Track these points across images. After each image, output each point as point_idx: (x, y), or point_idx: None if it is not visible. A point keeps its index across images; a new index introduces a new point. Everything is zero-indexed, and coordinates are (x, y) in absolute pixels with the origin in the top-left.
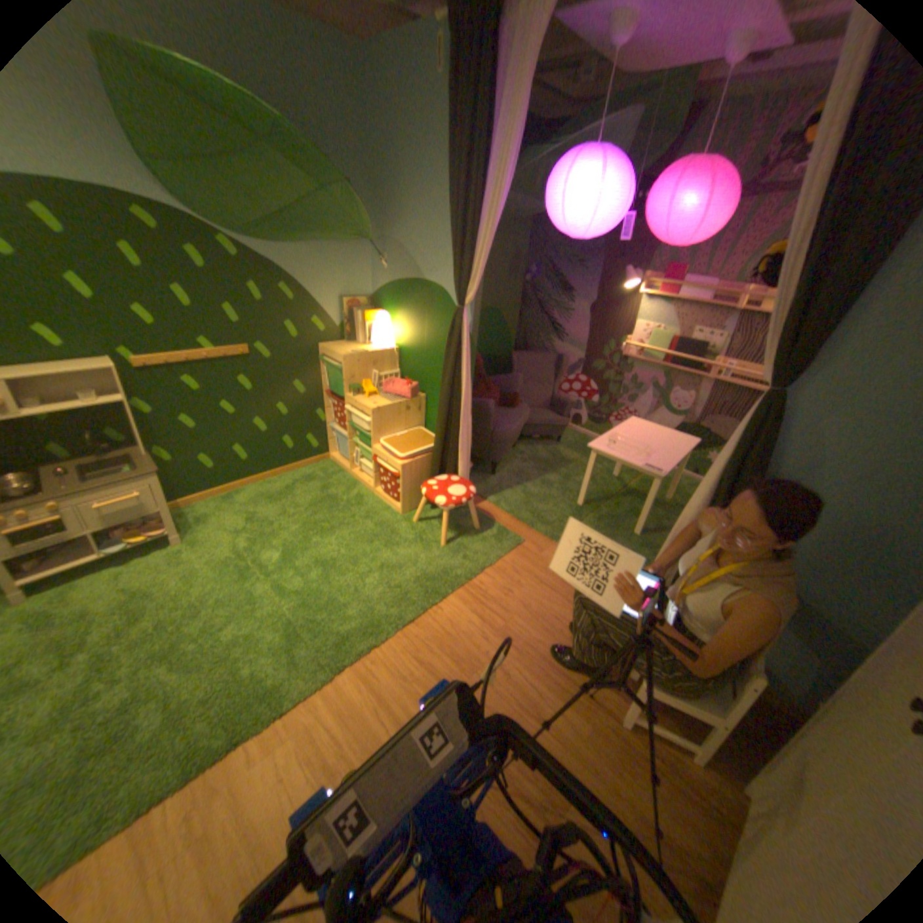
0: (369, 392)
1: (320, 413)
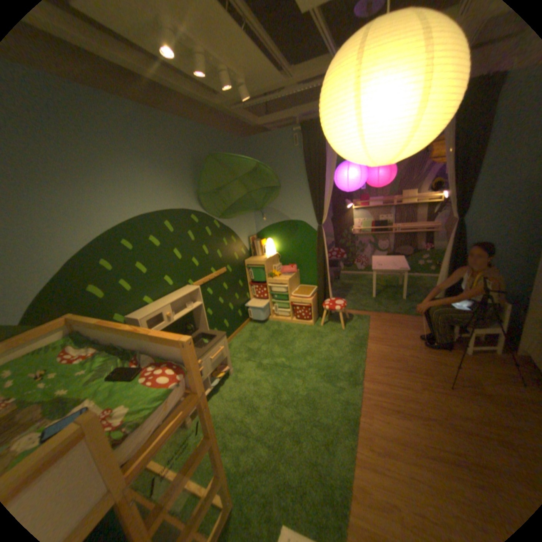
0: (277, 274)
1: (247, 294)
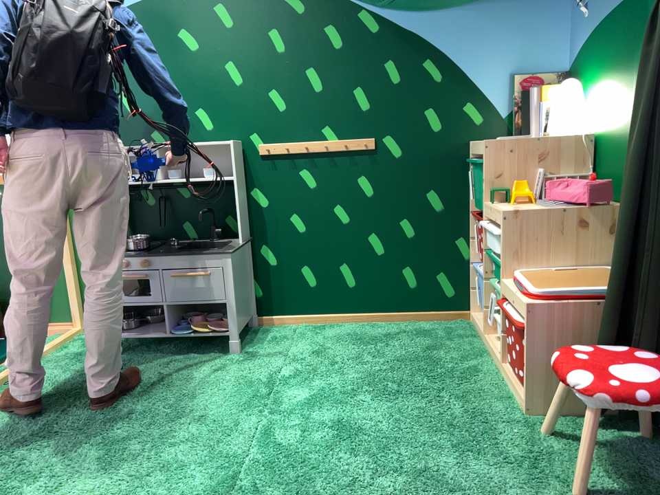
0: (518, 194)
1: (463, 243)
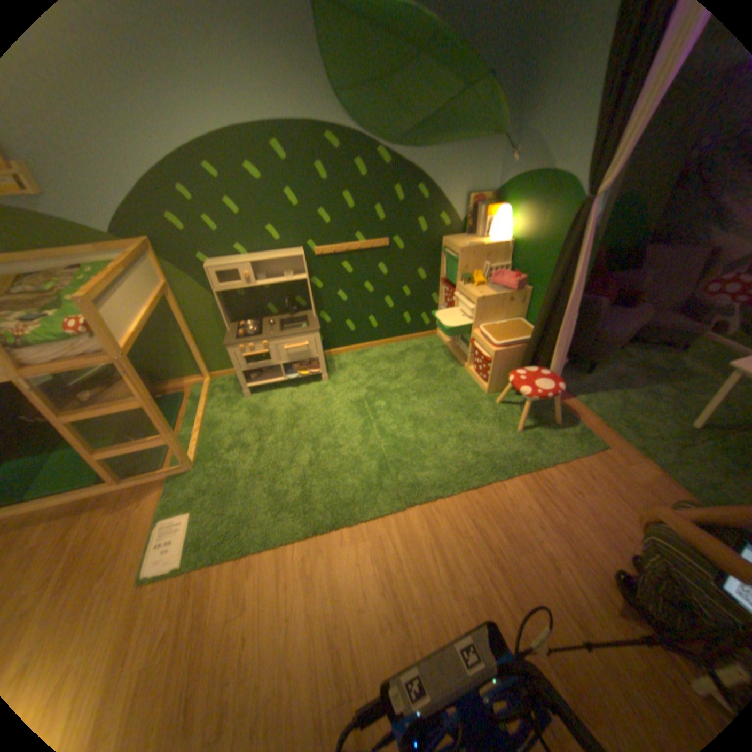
0: (477, 282)
1: (434, 297)
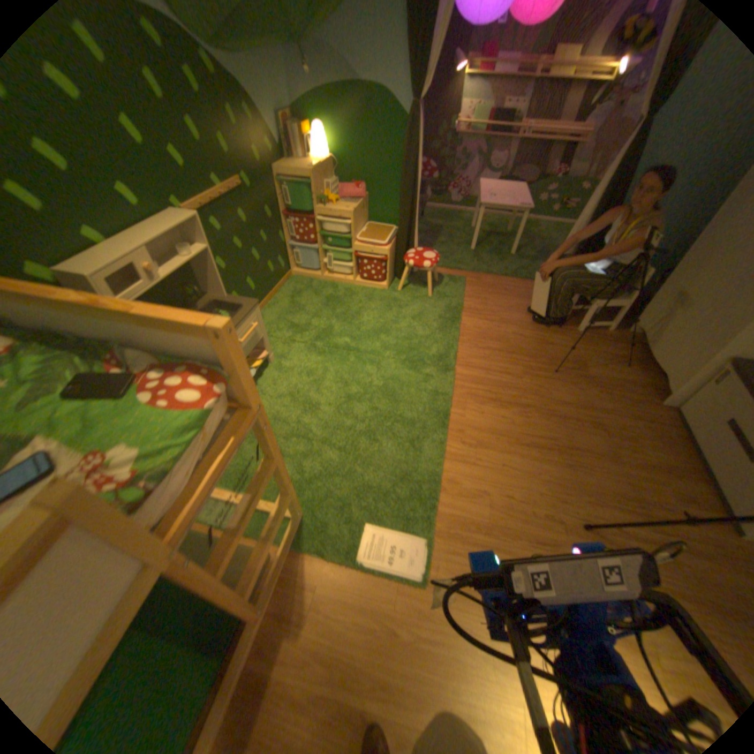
0: (334, 200)
1: (281, 234)
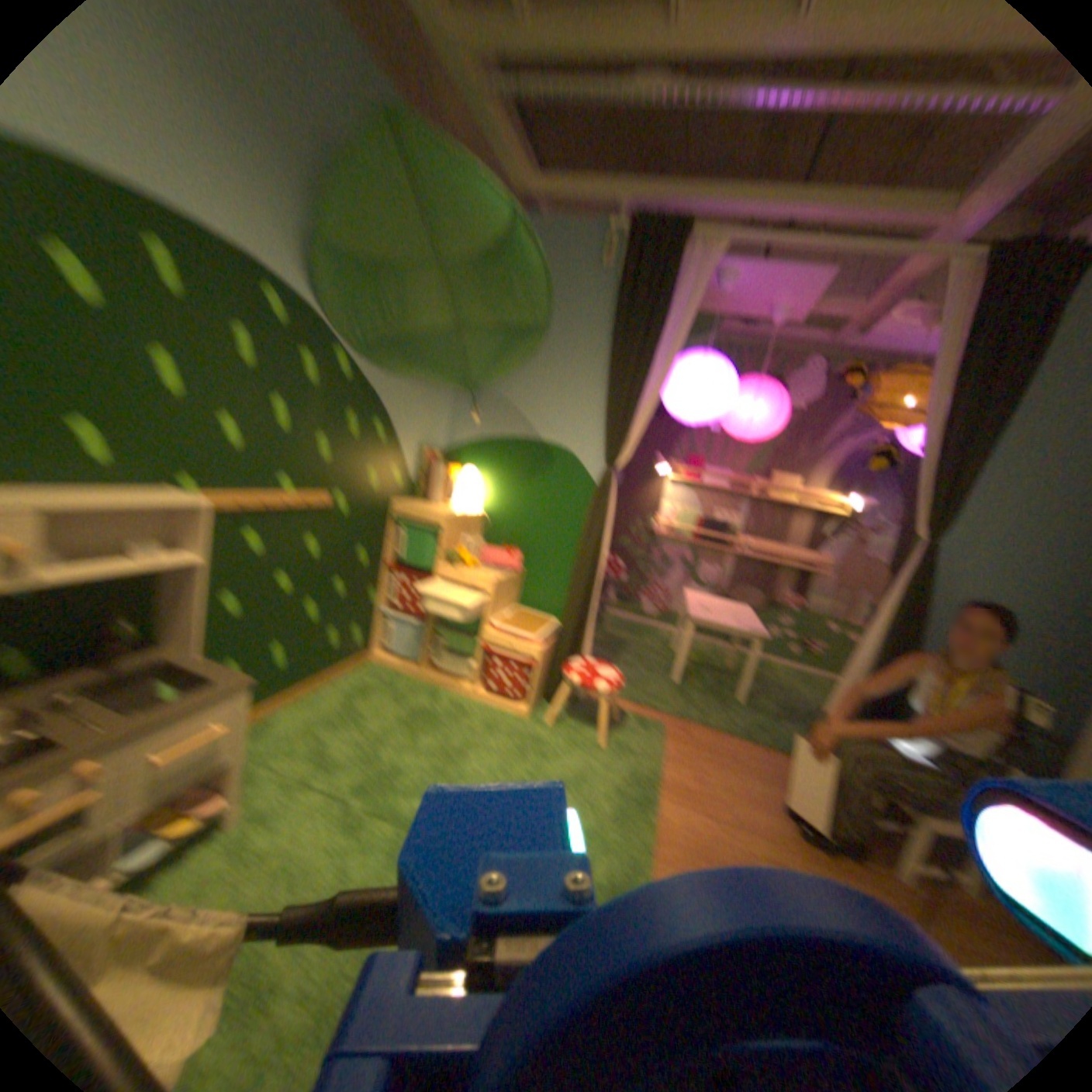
0: (469, 561)
1: (372, 593)
